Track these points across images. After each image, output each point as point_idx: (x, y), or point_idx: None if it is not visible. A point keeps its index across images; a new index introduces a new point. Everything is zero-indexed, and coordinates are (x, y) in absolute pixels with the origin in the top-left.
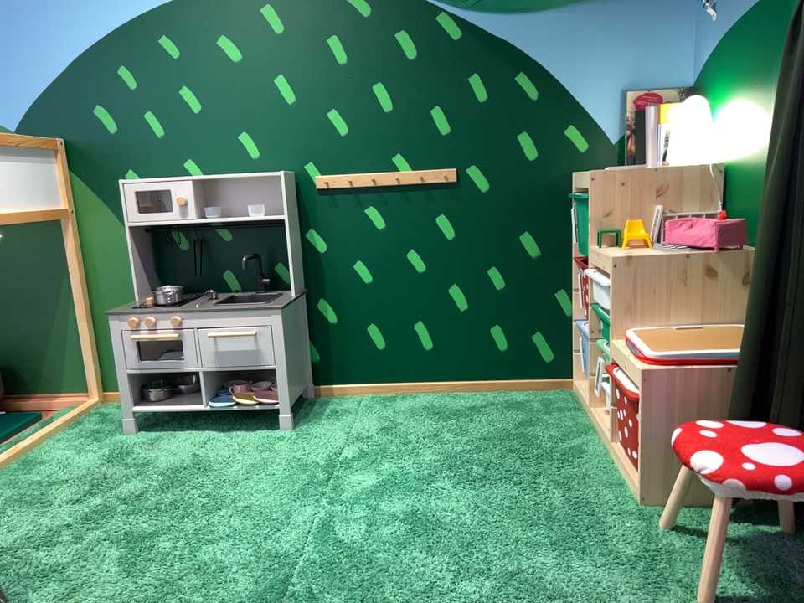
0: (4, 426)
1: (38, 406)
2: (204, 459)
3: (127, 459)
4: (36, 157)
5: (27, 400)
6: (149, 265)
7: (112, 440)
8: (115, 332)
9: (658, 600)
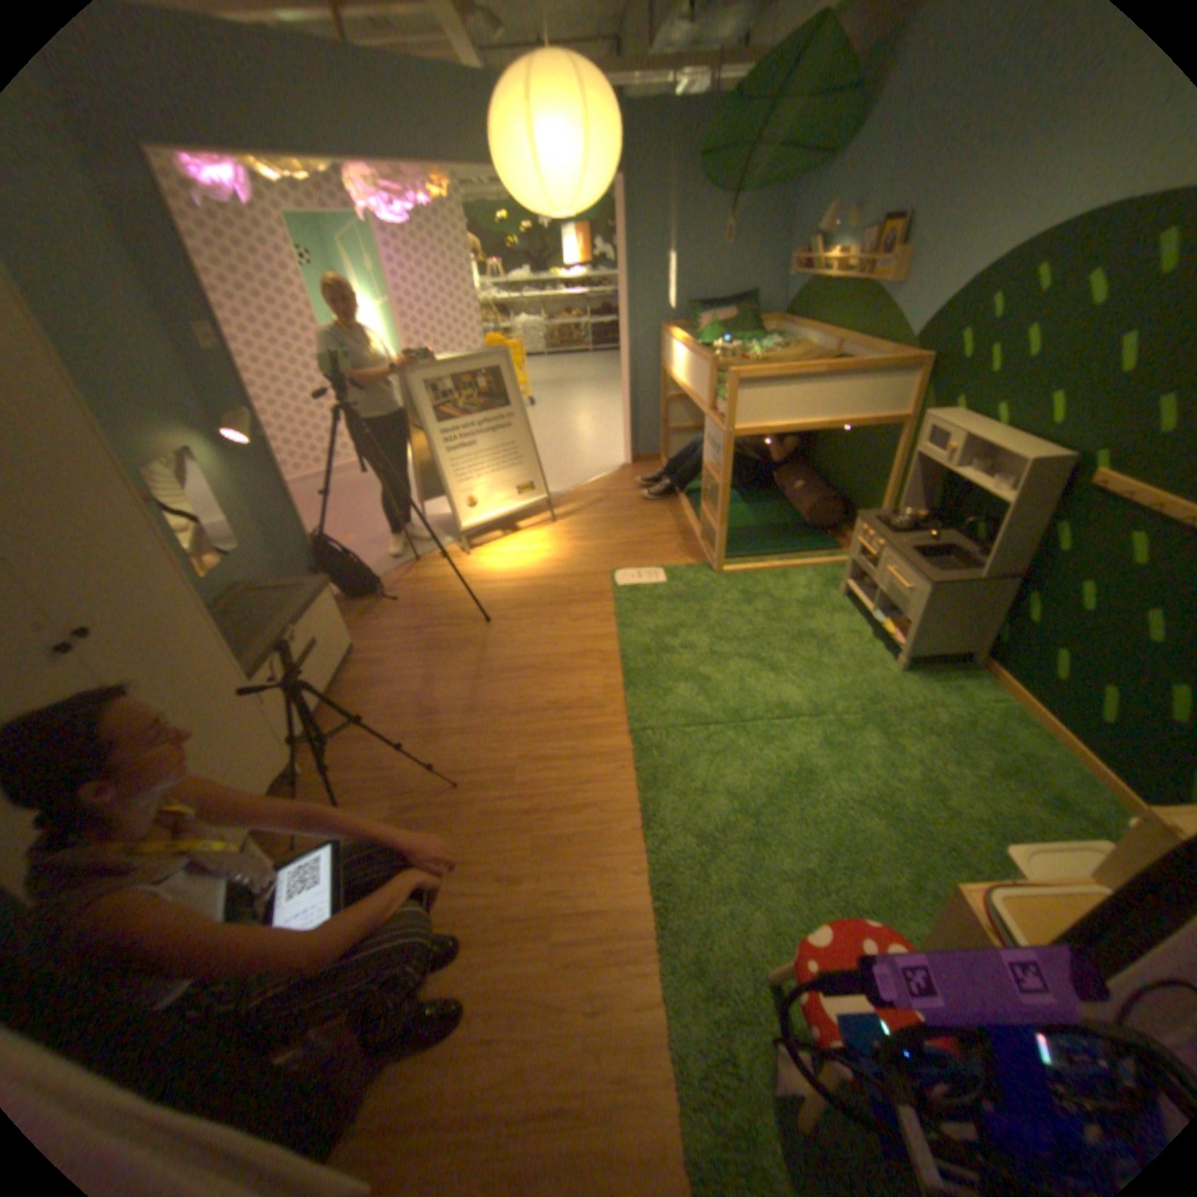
0: (814, 546)
1: (850, 542)
2: (831, 644)
3: (811, 610)
4: (912, 367)
5: (849, 534)
6: (938, 485)
7: (828, 594)
8: (855, 530)
9: (767, 943)
